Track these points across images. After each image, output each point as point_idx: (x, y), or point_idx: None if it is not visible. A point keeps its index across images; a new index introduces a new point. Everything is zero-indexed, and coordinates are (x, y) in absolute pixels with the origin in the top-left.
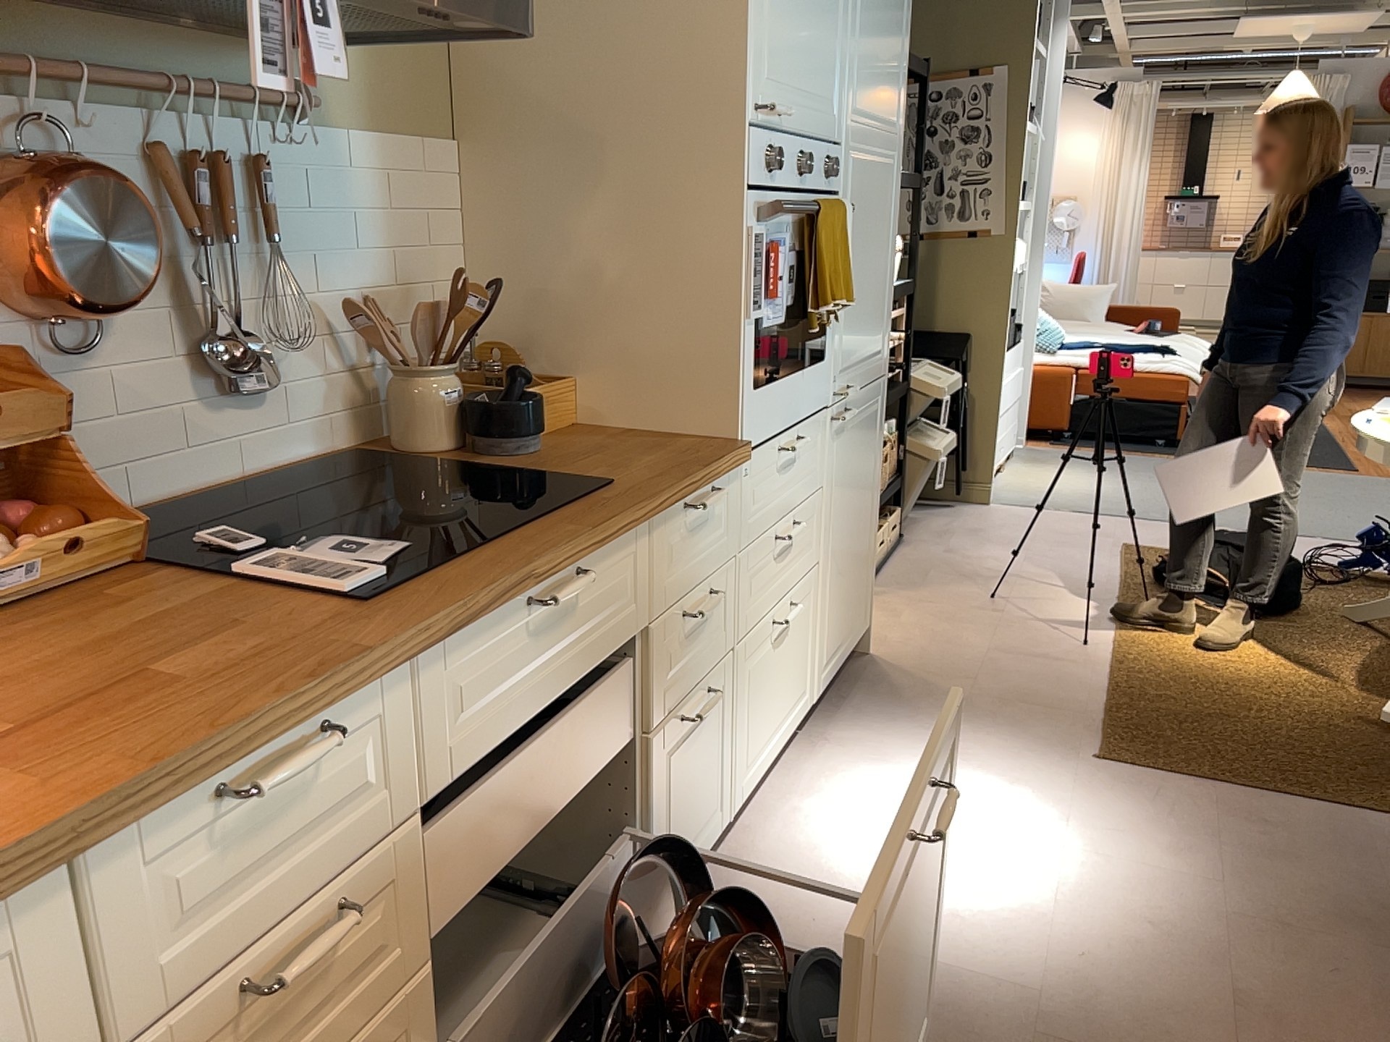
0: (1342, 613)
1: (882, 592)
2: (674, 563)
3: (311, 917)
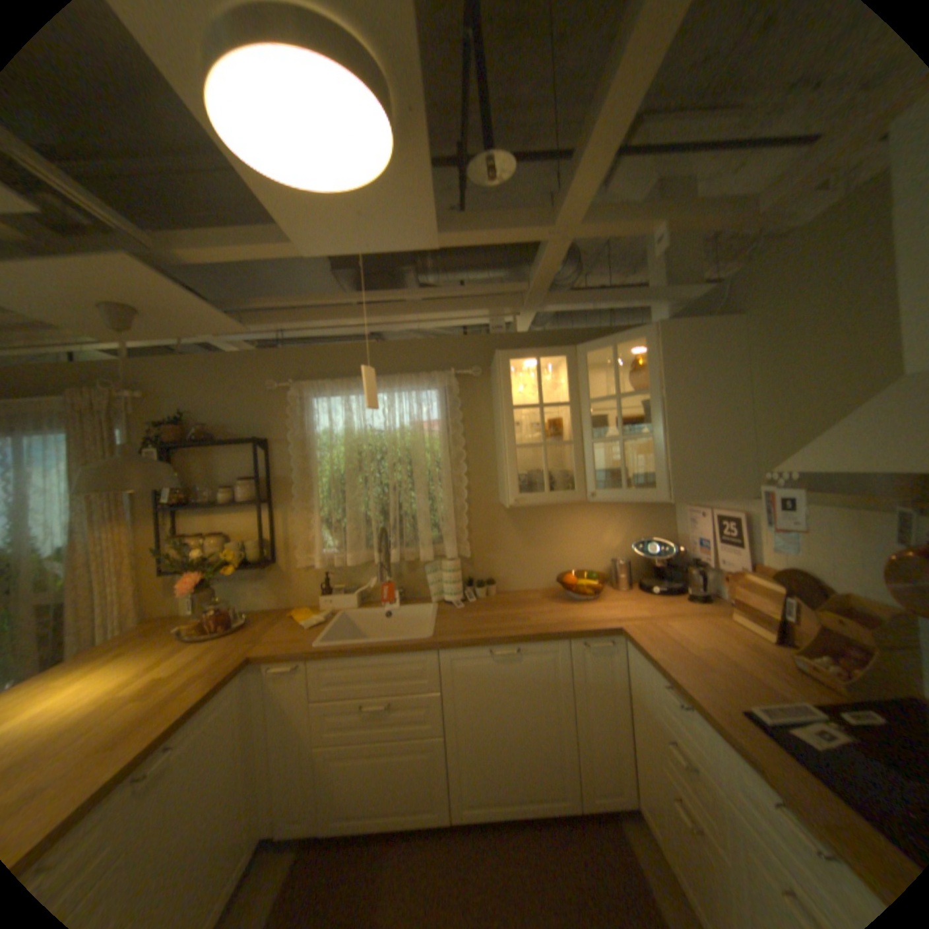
0: None
1: None
2: None
3: (693, 762)
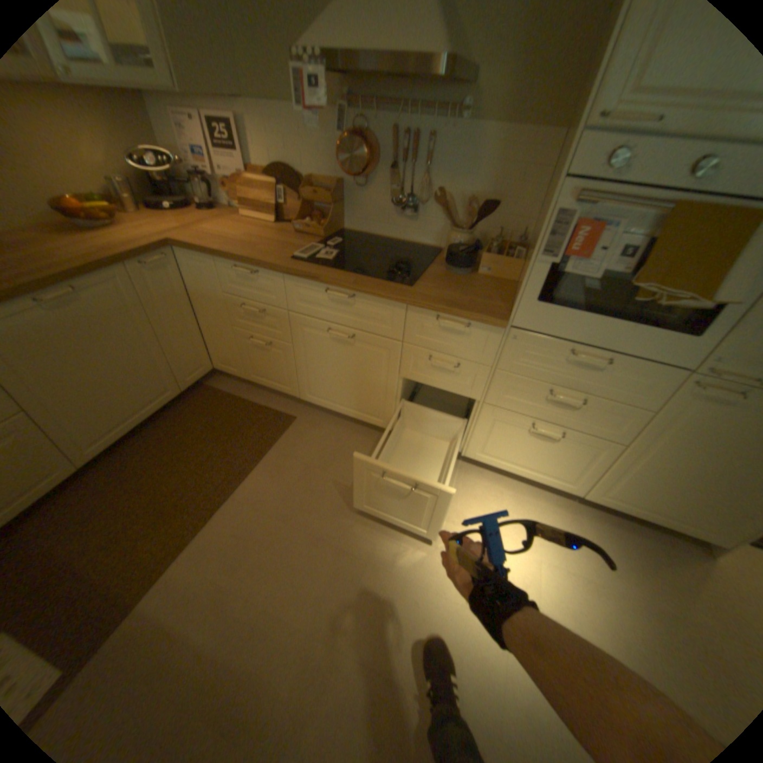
0: None
1: None
2: (426, 334)
3: (259, 307)
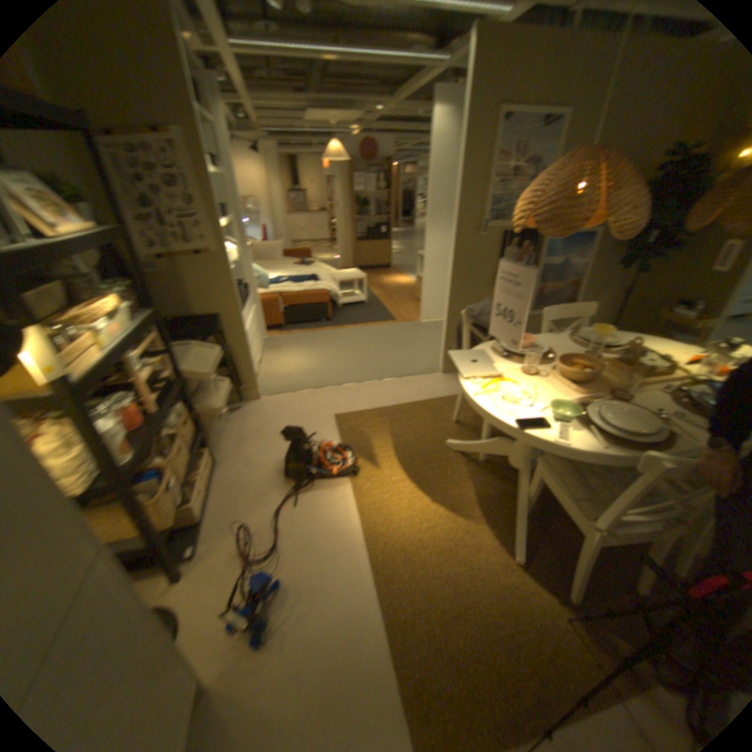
0: (450, 446)
1: (212, 552)
2: None
3: None
